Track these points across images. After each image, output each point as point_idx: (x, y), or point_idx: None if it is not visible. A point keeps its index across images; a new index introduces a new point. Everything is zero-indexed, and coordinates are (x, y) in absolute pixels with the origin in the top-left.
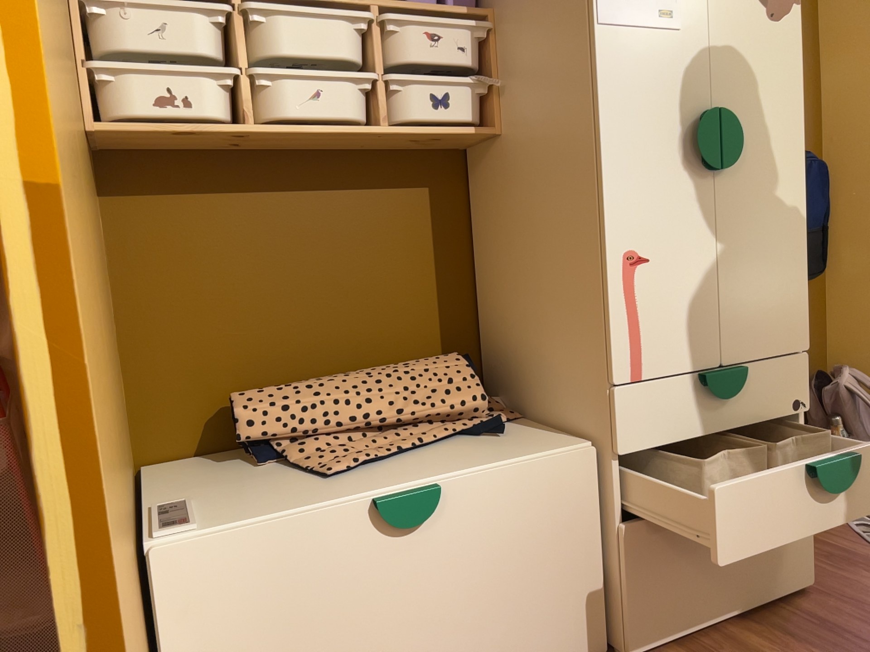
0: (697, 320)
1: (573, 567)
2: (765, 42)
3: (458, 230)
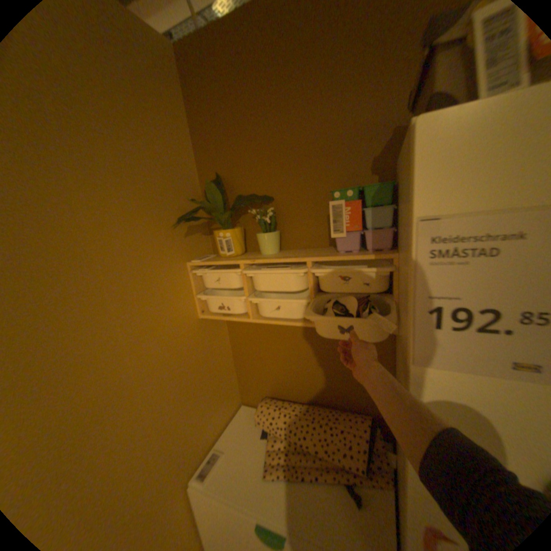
0: None
1: None
2: None
3: (386, 355)
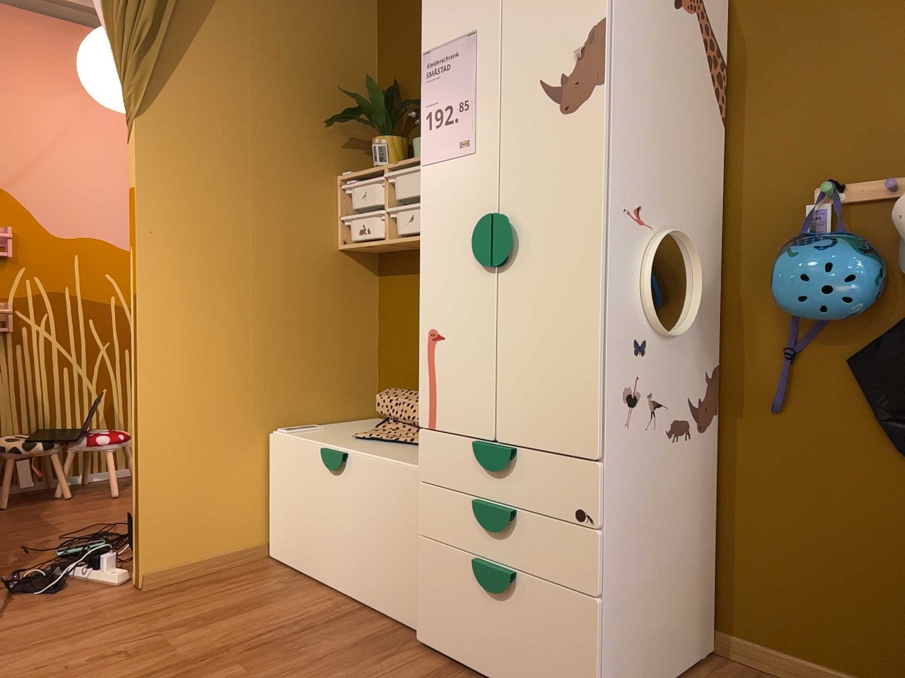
0: (475, 393)
1: (406, 551)
2: (557, 137)
3: None
